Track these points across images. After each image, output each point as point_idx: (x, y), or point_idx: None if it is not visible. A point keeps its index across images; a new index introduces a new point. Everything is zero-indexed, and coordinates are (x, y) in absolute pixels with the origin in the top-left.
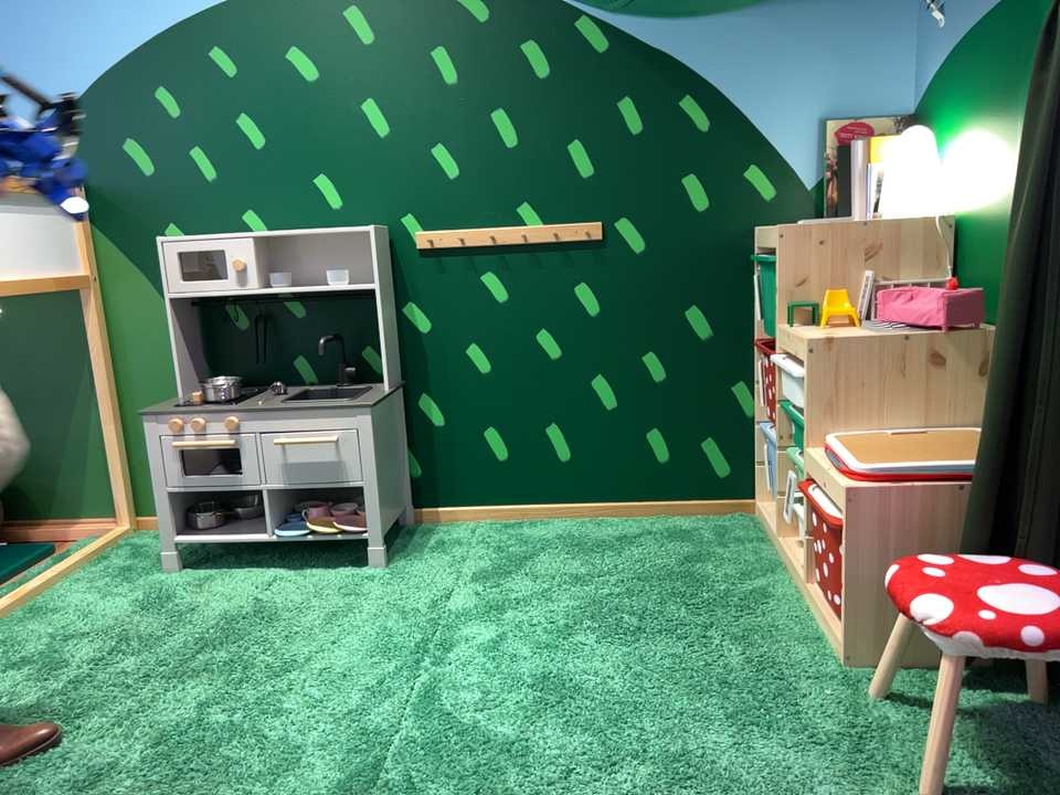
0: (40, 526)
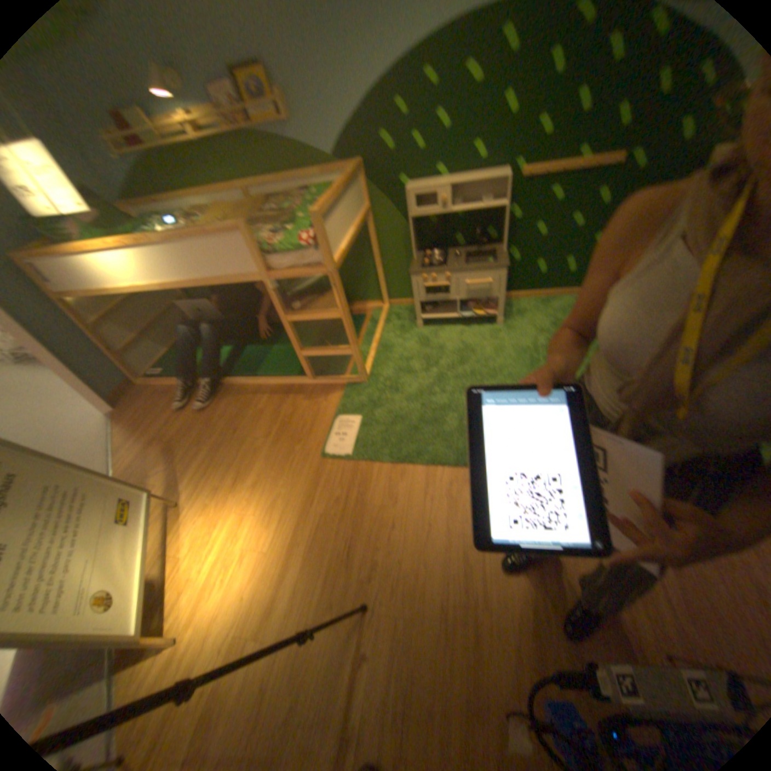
0: (352, 305)
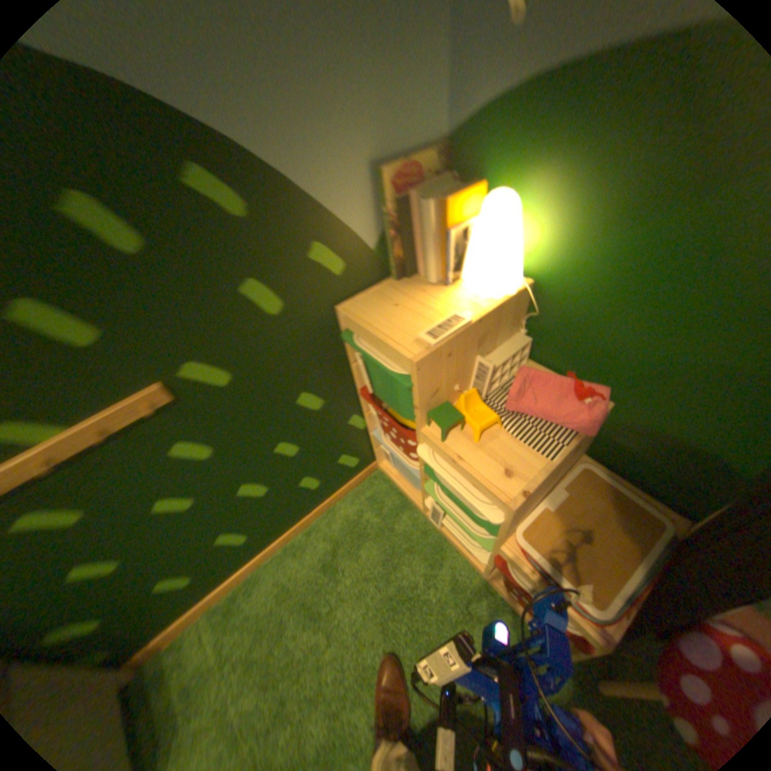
0: None
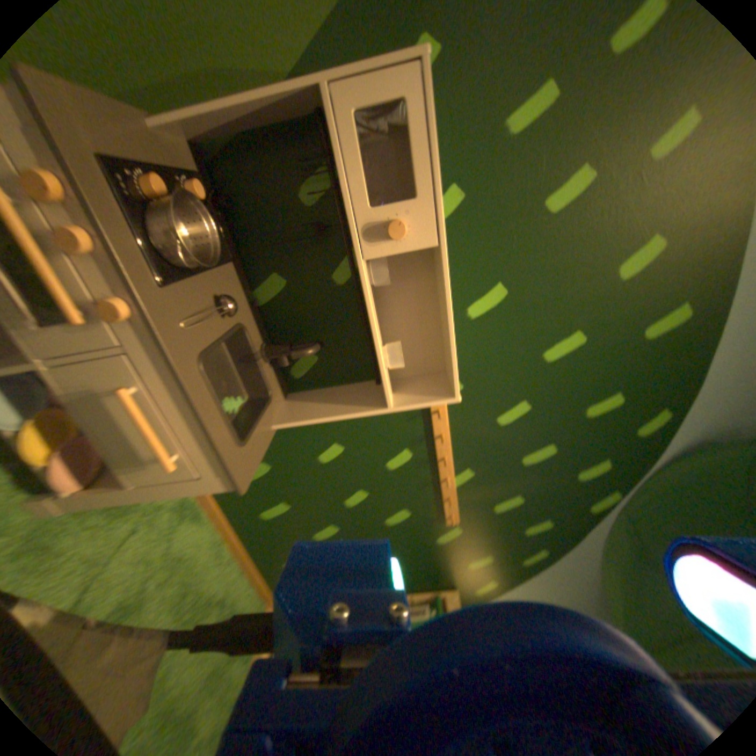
0: None
